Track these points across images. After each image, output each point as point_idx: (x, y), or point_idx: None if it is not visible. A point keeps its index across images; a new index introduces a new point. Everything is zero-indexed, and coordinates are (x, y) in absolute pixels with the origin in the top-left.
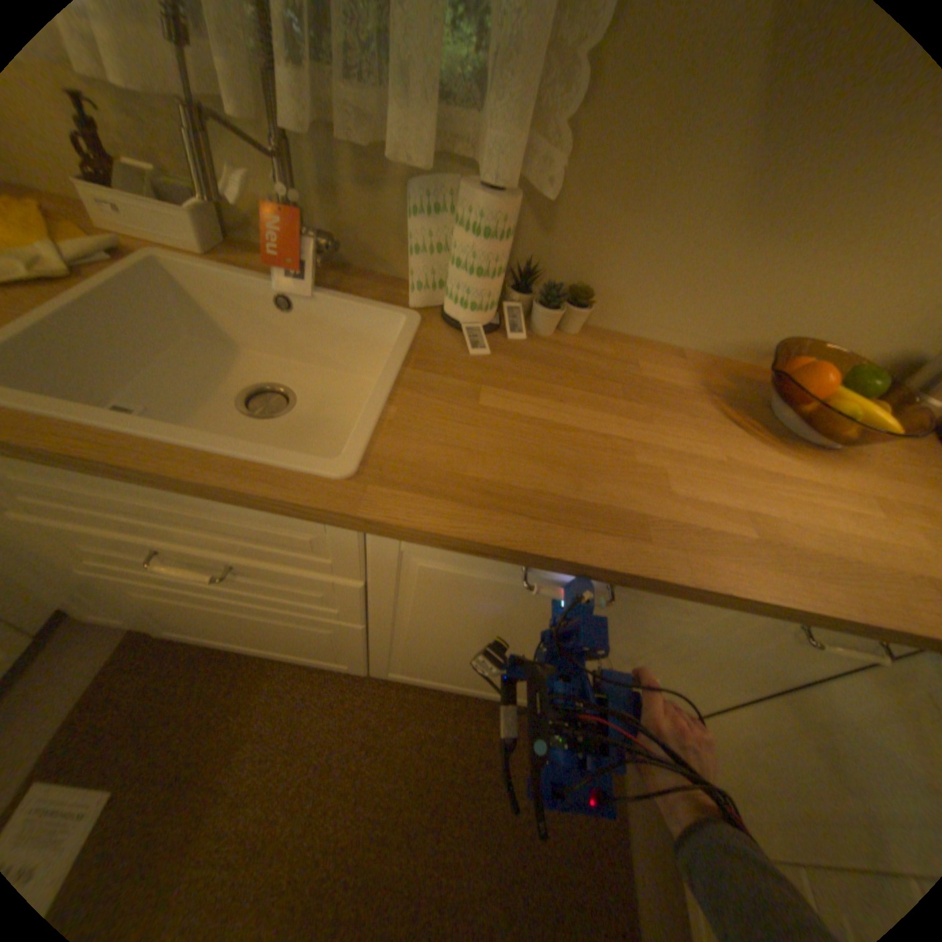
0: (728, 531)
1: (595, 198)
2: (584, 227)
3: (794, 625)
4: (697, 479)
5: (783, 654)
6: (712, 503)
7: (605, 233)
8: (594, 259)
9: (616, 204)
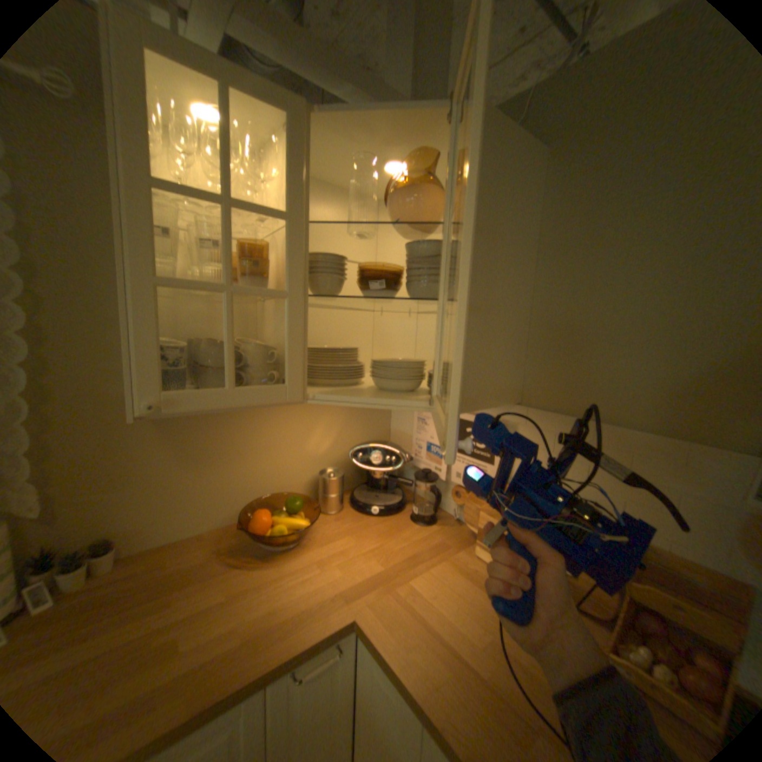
0: (218, 653)
1: (80, 497)
2: (81, 512)
3: (280, 681)
4: (200, 629)
5: (304, 699)
6: (209, 641)
7: (99, 508)
8: (101, 523)
9: (98, 493)
